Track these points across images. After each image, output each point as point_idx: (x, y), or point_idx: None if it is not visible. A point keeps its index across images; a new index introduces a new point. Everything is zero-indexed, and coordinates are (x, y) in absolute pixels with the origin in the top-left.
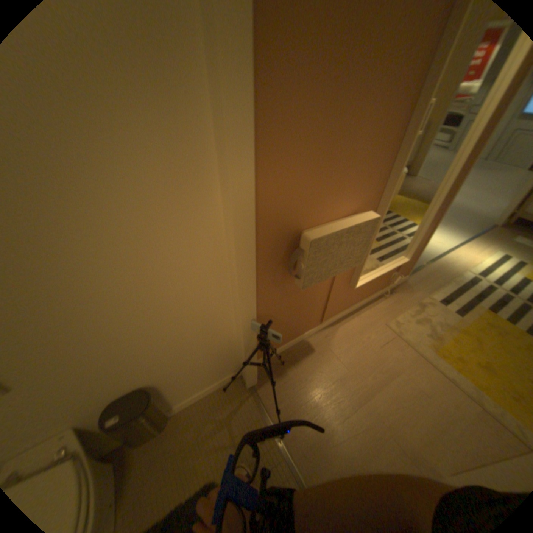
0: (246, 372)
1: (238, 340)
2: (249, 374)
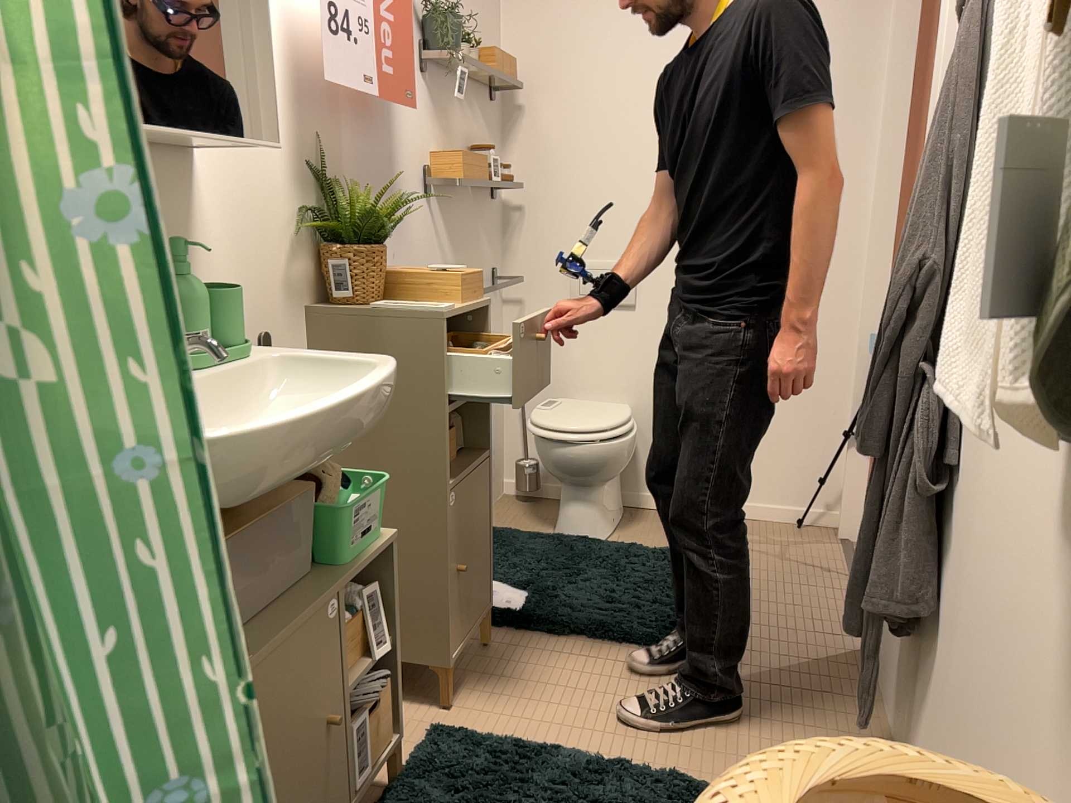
0: (847, 473)
1: (850, 412)
2: (851, 485)
